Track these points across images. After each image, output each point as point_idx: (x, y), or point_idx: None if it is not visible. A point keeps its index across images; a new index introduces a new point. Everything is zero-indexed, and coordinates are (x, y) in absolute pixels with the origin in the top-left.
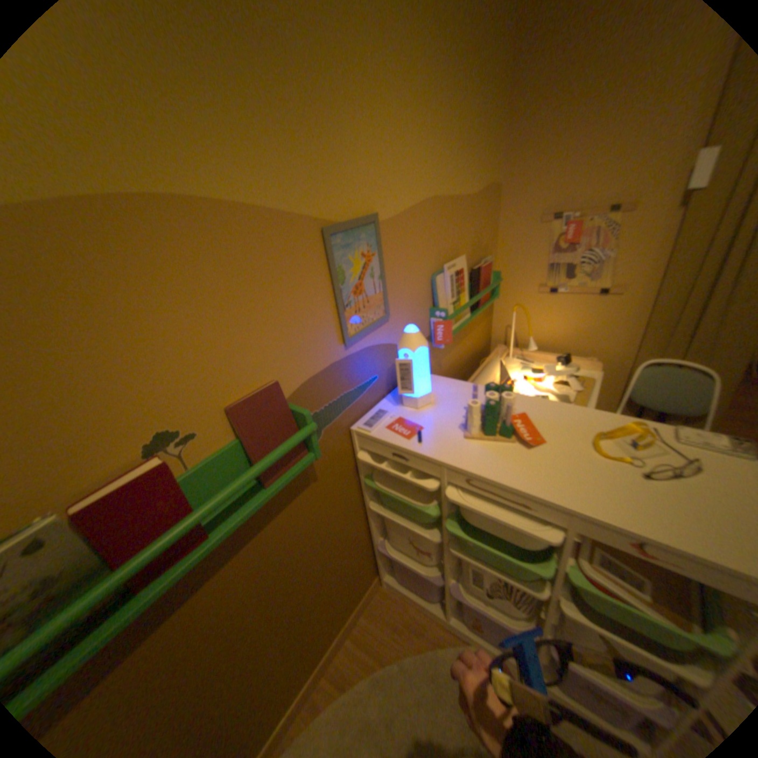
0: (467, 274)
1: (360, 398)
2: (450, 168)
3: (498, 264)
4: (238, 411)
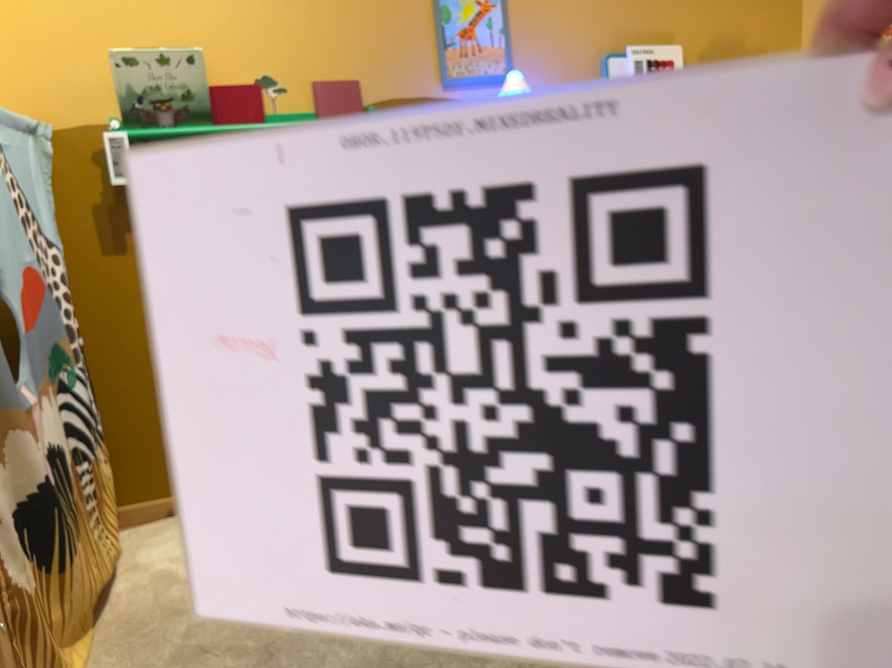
0: None
1: None
2: None
3: None
4: (320, 88)
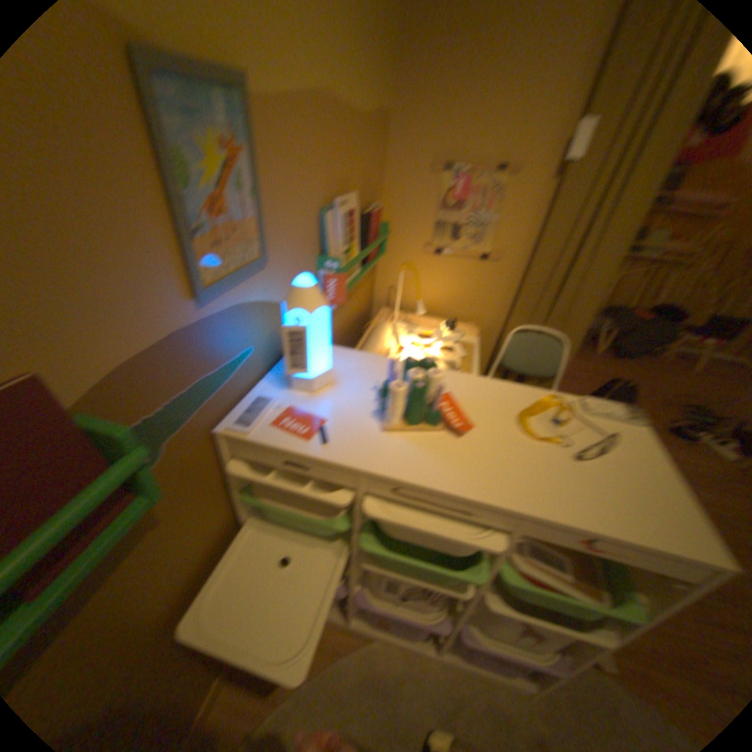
0: (358, 218)
1: (229, 381)
2: (346, 54)
3: (385, 214)
4: None
